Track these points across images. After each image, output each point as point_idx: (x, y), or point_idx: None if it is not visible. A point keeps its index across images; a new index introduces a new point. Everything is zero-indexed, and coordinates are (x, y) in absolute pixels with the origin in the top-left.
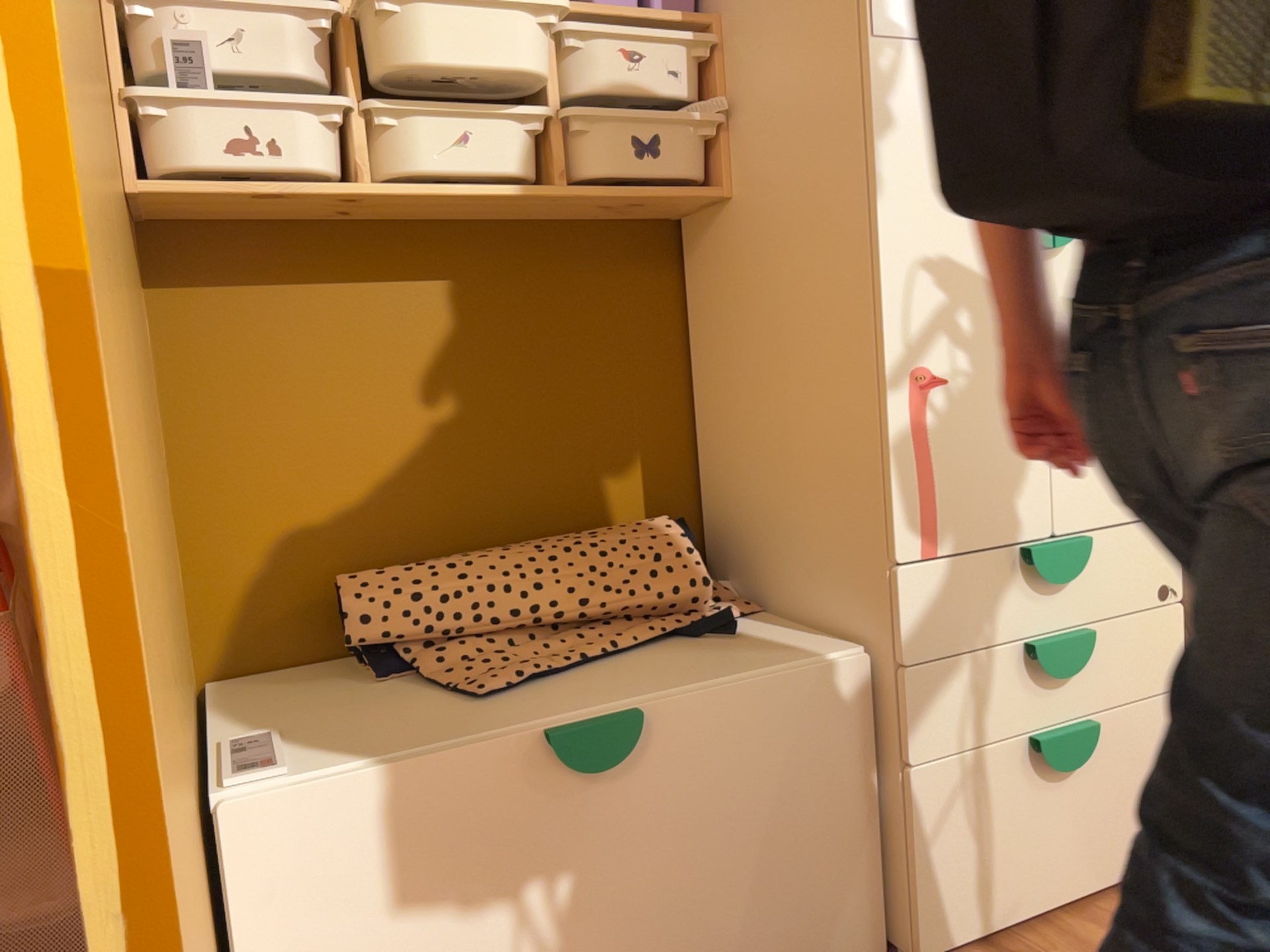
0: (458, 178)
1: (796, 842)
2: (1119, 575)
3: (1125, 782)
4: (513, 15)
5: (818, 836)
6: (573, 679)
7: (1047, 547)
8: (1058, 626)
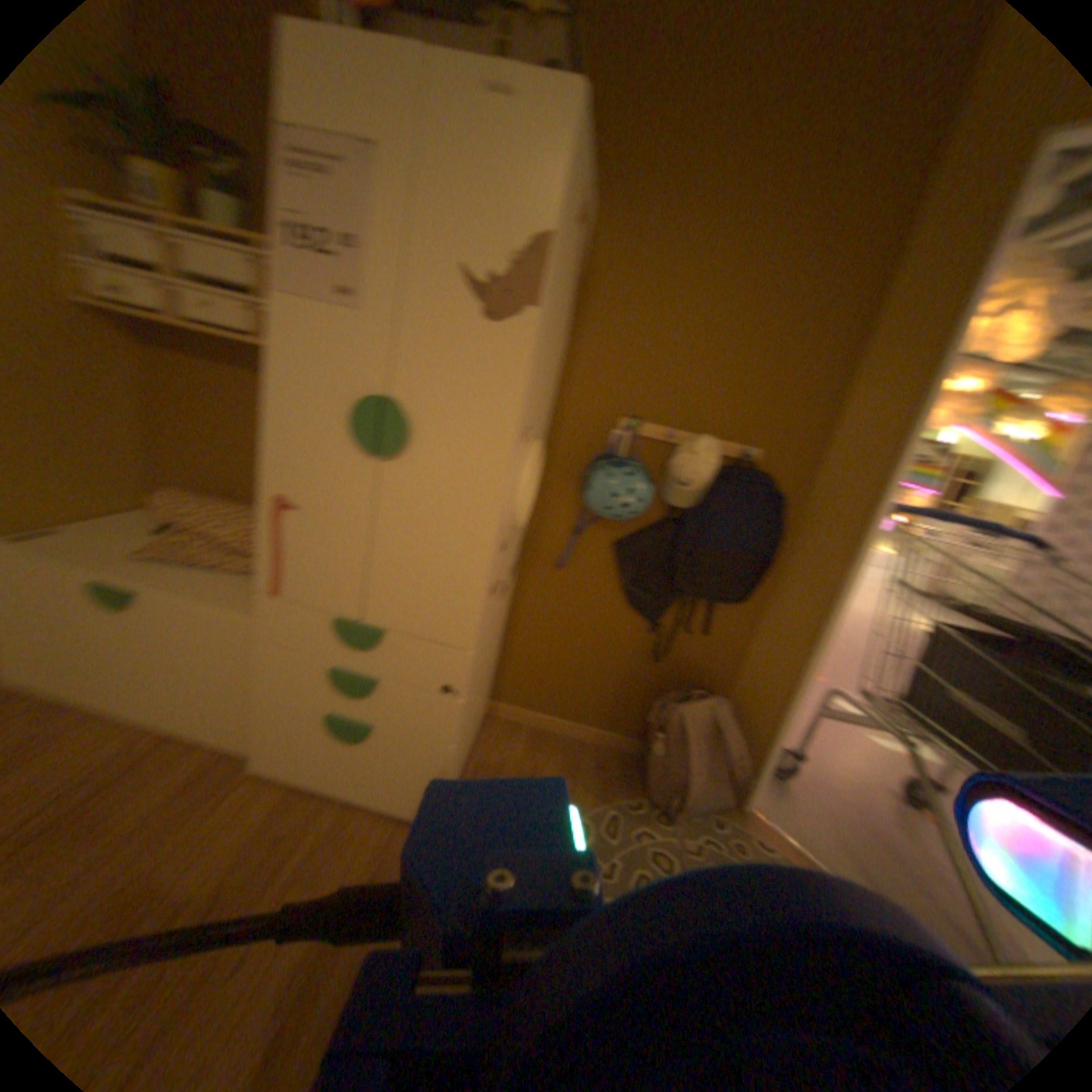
0: (196, 325)
1: (202, 691)
2: (405, 665)
3: (389, 771)
4: (228, 242)
5: (214, 694)
6: (166, 573)
7: (339, 626)
8: (350, 671)
